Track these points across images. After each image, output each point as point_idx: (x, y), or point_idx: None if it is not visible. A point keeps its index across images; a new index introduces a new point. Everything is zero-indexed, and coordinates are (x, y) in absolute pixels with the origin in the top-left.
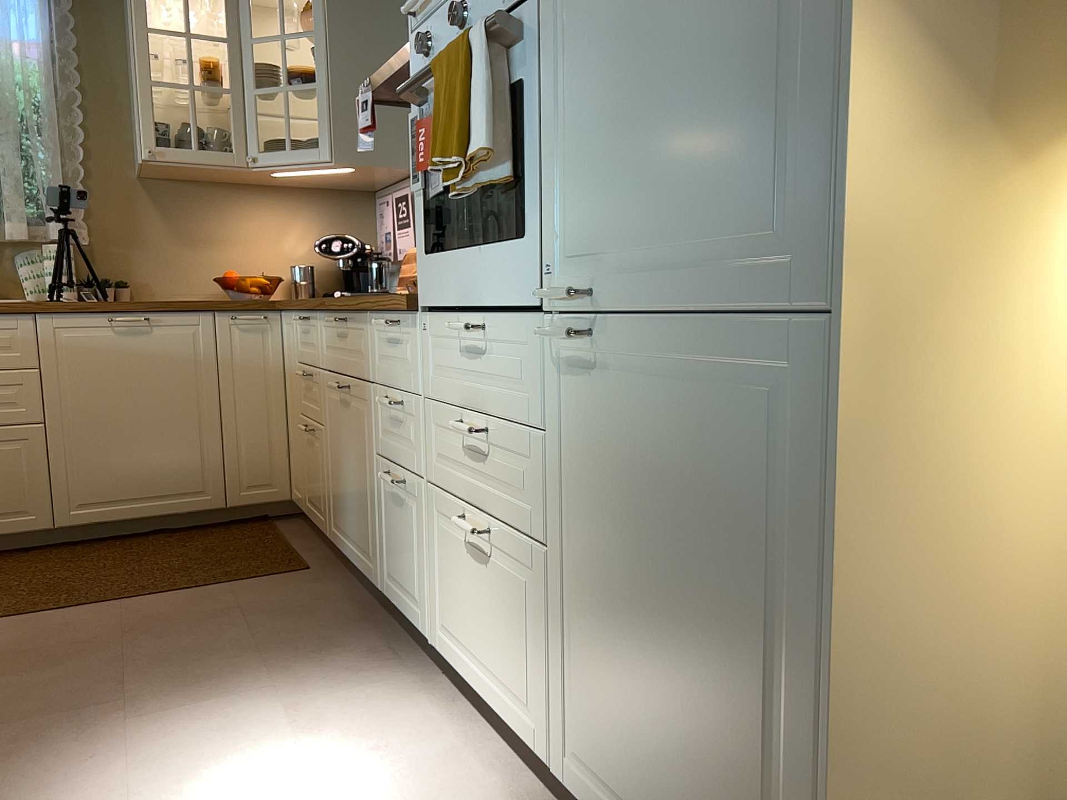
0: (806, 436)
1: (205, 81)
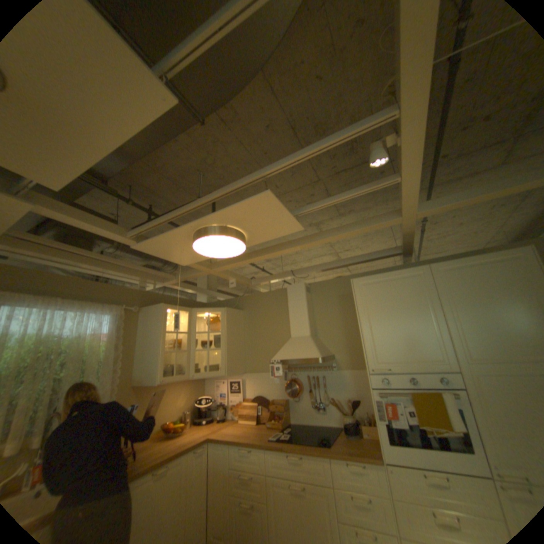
0: None
1: (174, 348)
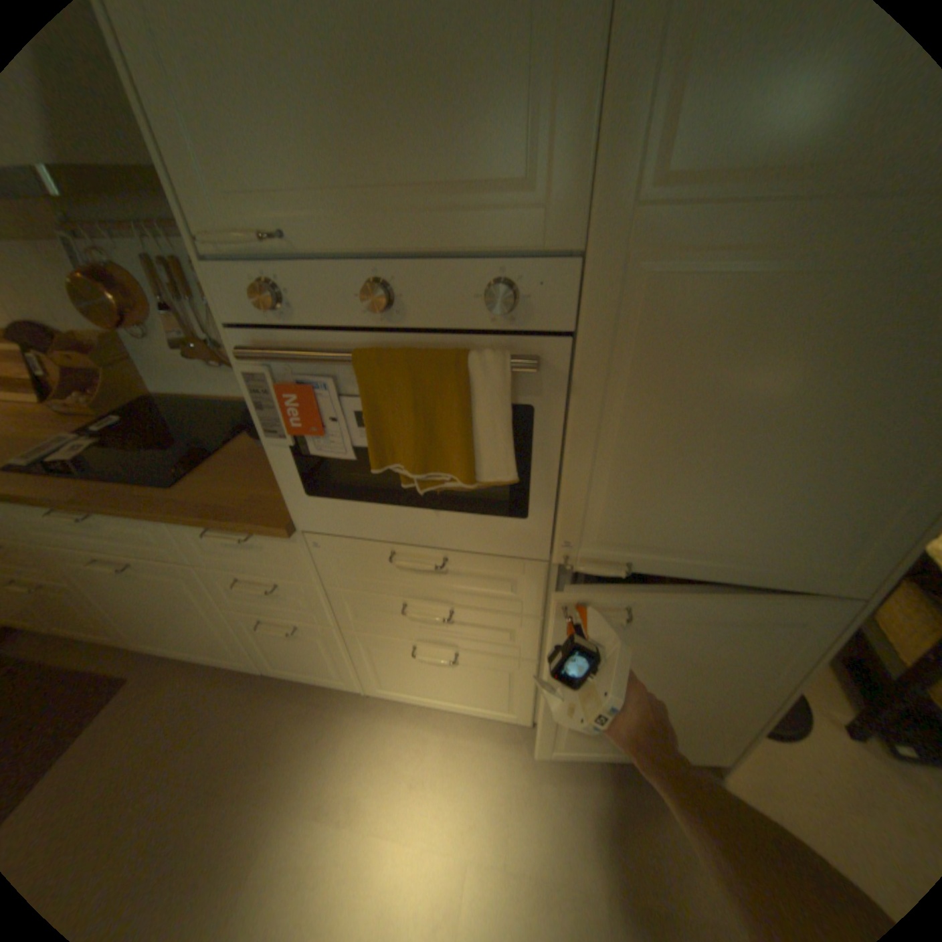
0: (808, 634)
1: None
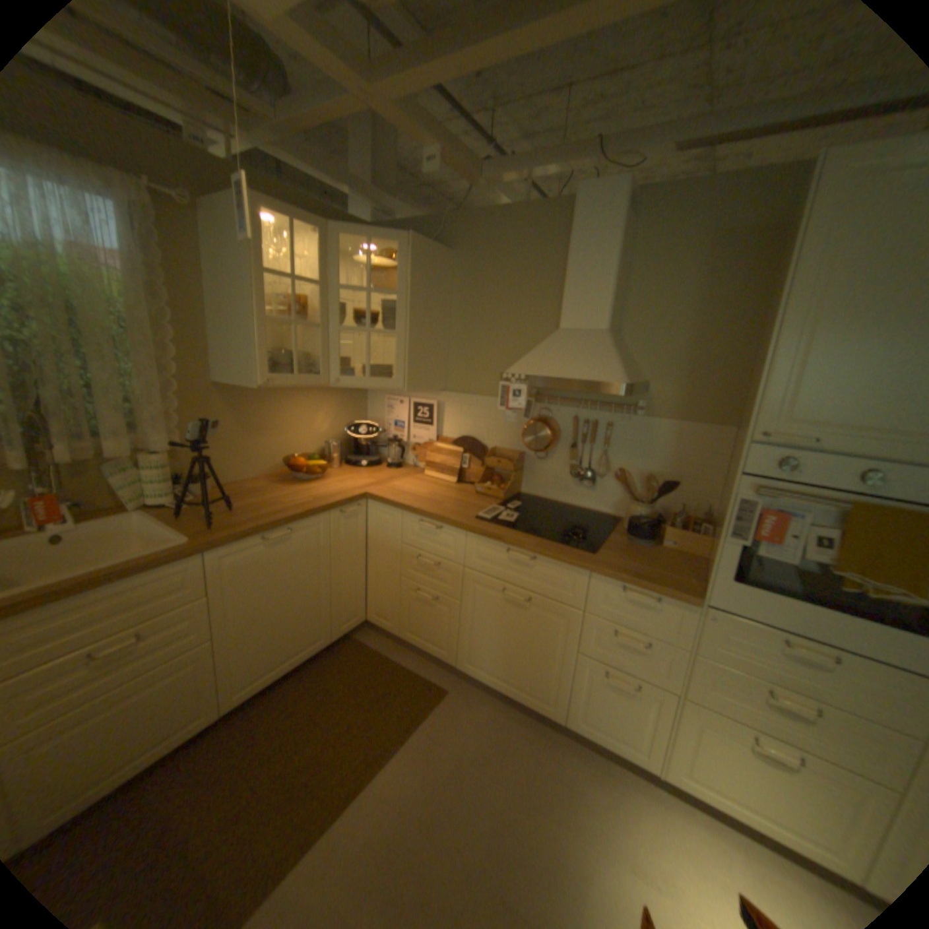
0: None
1: (293, 314)
